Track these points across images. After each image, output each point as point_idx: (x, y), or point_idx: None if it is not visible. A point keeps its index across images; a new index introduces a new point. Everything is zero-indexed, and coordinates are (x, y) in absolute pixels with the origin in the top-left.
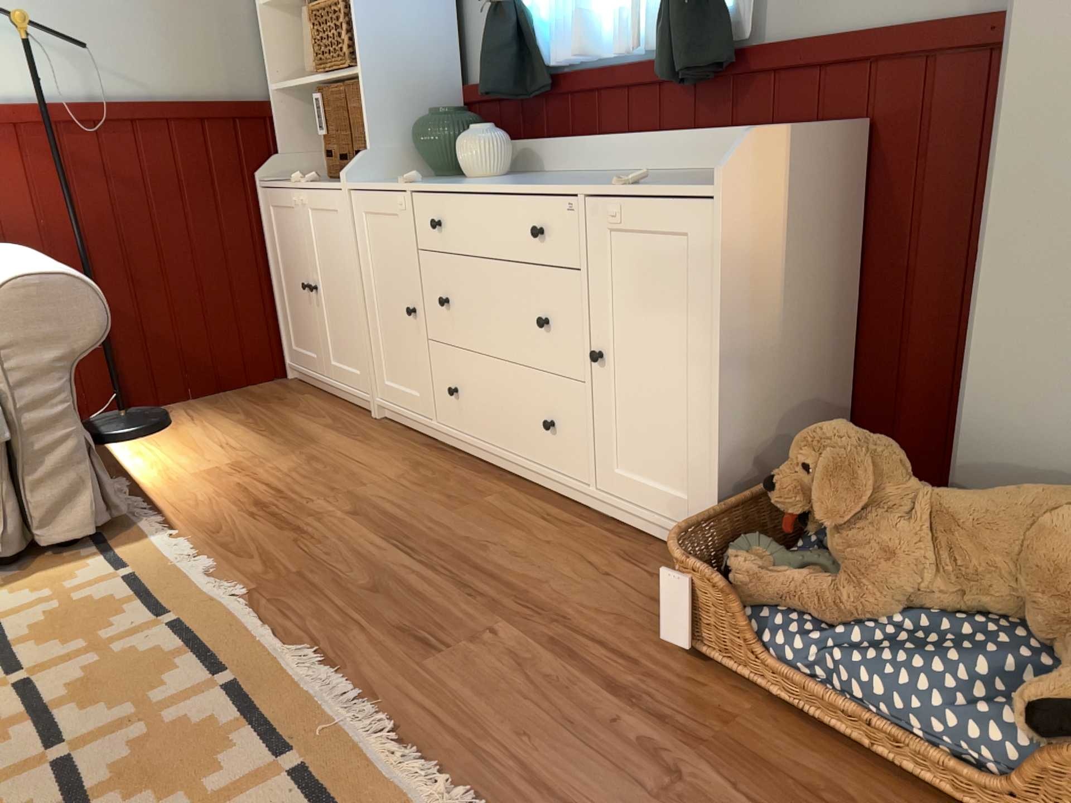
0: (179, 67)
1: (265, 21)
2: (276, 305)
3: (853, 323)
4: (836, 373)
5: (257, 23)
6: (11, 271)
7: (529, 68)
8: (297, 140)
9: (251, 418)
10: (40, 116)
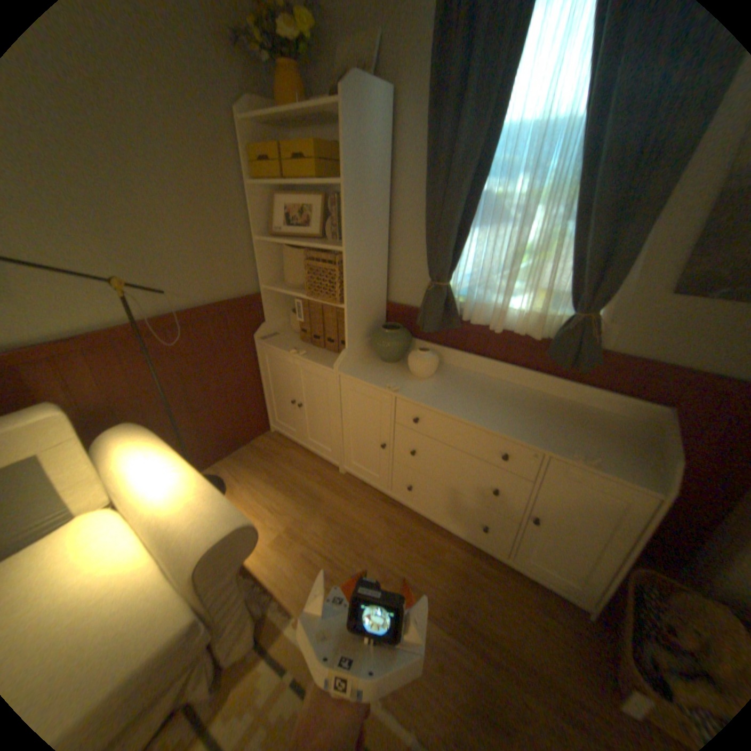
0: (209, 279)
1: (258, 245)
2: (264, 397)
3: None
4: None
5: (252, 245)
6: (184, 517)
7: (447, 313)
8: (275, 310)
9: (271, 475)
10: (127, 329)
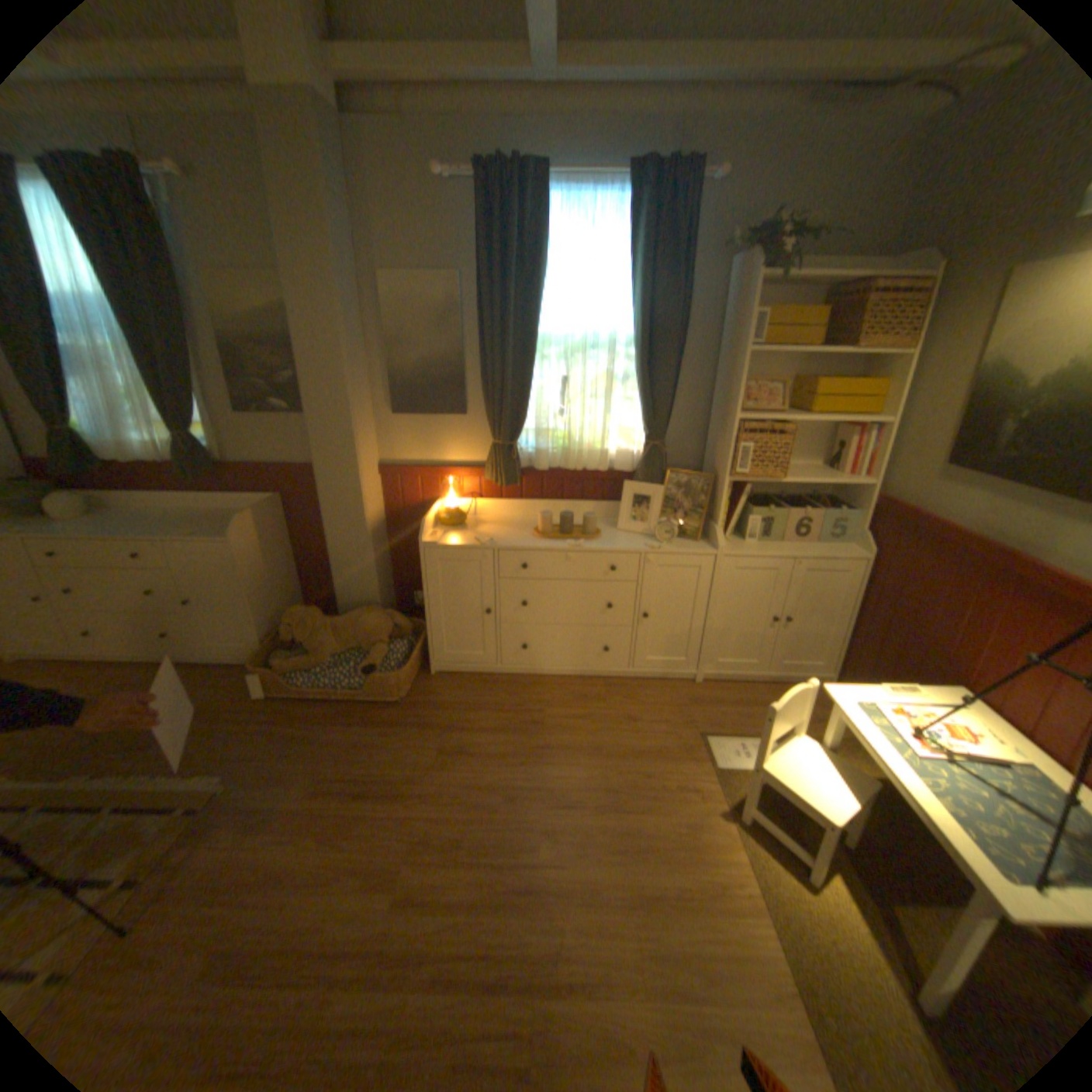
0: None
1: None
2: None
3: (294, 562)
4: (292, 582)
5: None
6: None
7: (83, 459)
8: None
9: None
10: None
